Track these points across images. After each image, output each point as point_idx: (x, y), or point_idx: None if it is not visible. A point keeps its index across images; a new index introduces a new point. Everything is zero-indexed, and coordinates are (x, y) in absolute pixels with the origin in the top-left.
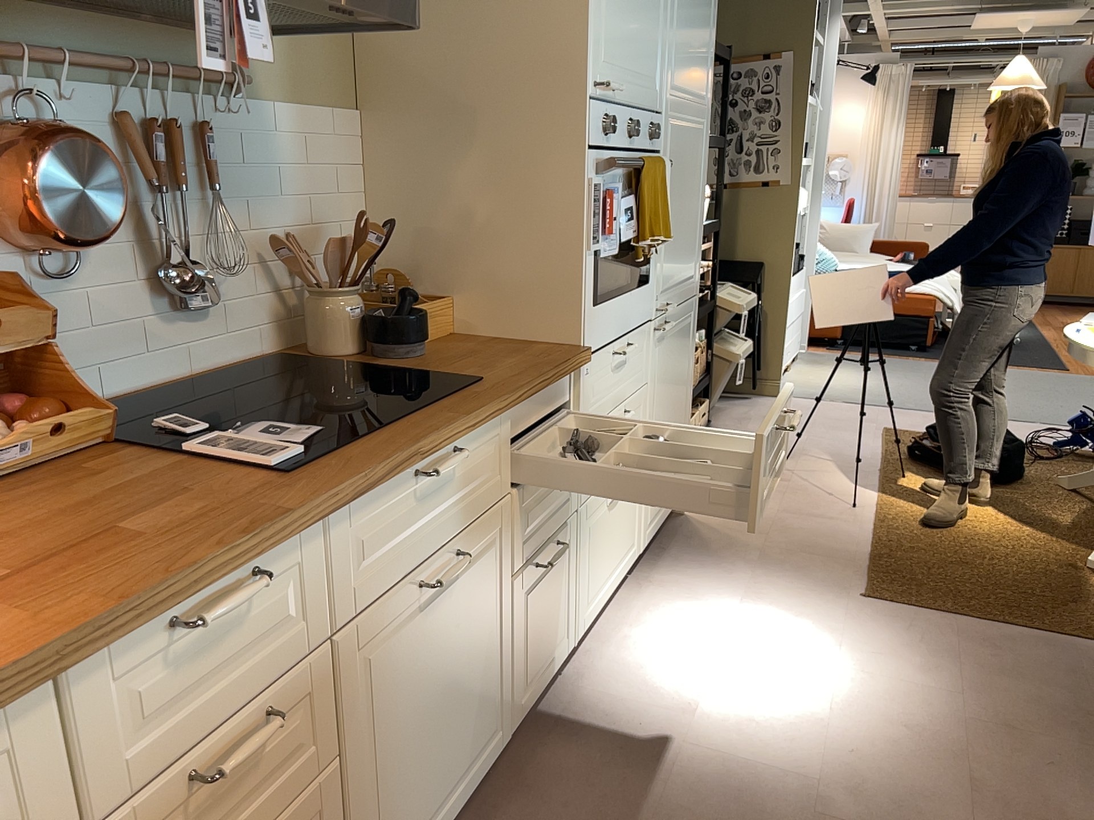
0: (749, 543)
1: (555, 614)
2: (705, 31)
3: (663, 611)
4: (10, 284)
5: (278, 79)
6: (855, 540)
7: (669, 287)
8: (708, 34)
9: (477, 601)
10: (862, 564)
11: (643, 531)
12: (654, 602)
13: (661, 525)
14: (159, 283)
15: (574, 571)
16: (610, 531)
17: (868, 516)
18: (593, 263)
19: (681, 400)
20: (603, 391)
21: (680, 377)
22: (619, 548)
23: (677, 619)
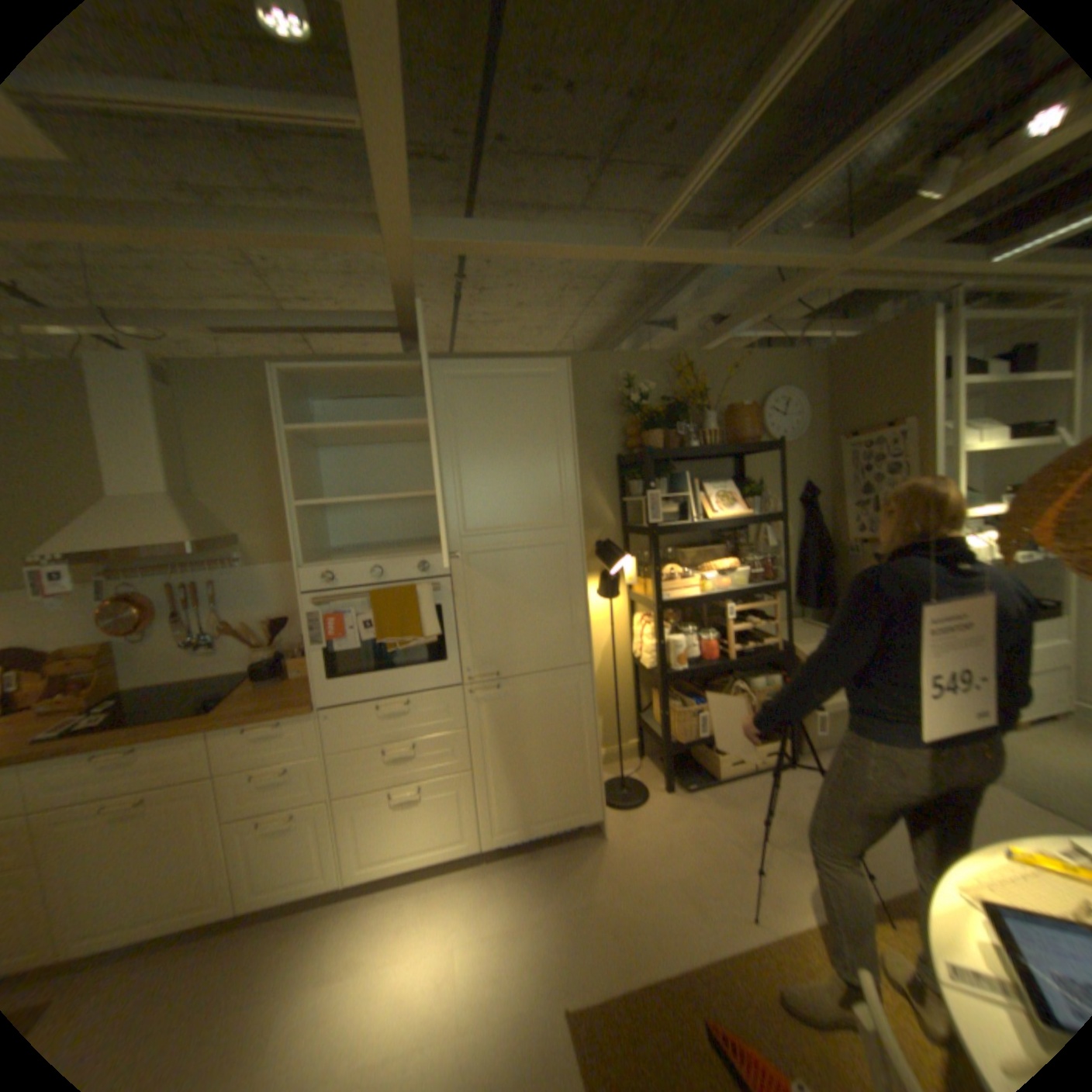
0: (594, 894)
1: (296, 860)
2: (536, 478)
3: (446, 905)
4: (104, 648)
5: (262, 555)
6: (679, 959)
7: (498, 661)
8: (549, 477)
9: (173, 829)
10: (633, 987)
11: (480, 836)
12: (456, 894)
13: (533, 838)
14: (183, 644)
15: (330, 840)
16: (396, 824)
17: (750, 945)
18: (321, 655)
19: (561, 745)
20: (358, 731)
21: (549, 727)
22: (423, 839)
23: (440, 917)
